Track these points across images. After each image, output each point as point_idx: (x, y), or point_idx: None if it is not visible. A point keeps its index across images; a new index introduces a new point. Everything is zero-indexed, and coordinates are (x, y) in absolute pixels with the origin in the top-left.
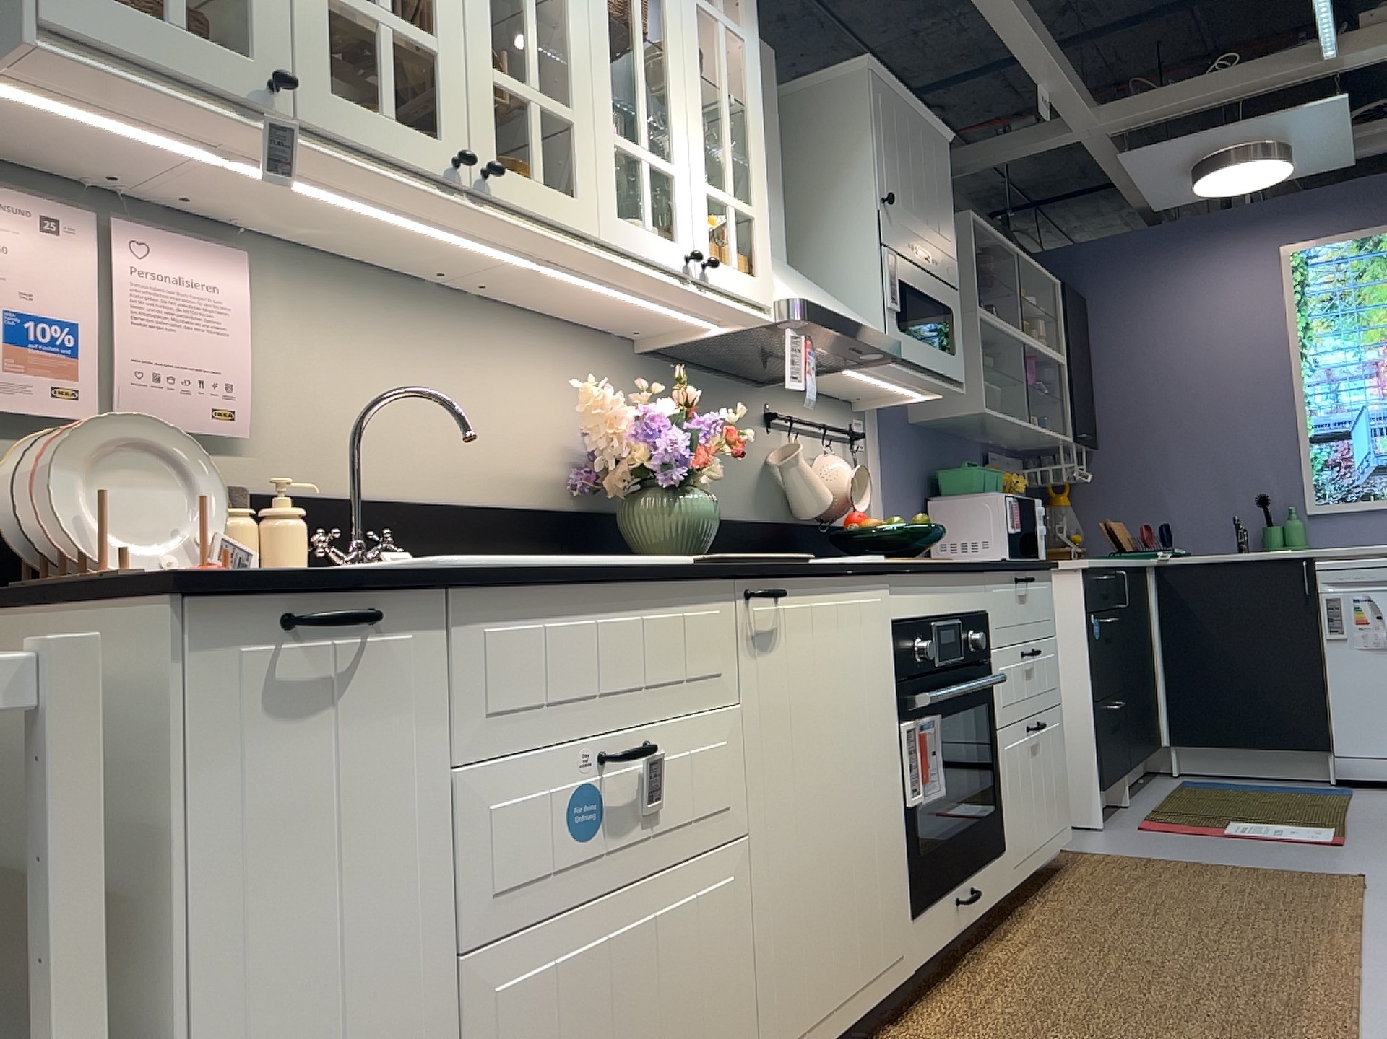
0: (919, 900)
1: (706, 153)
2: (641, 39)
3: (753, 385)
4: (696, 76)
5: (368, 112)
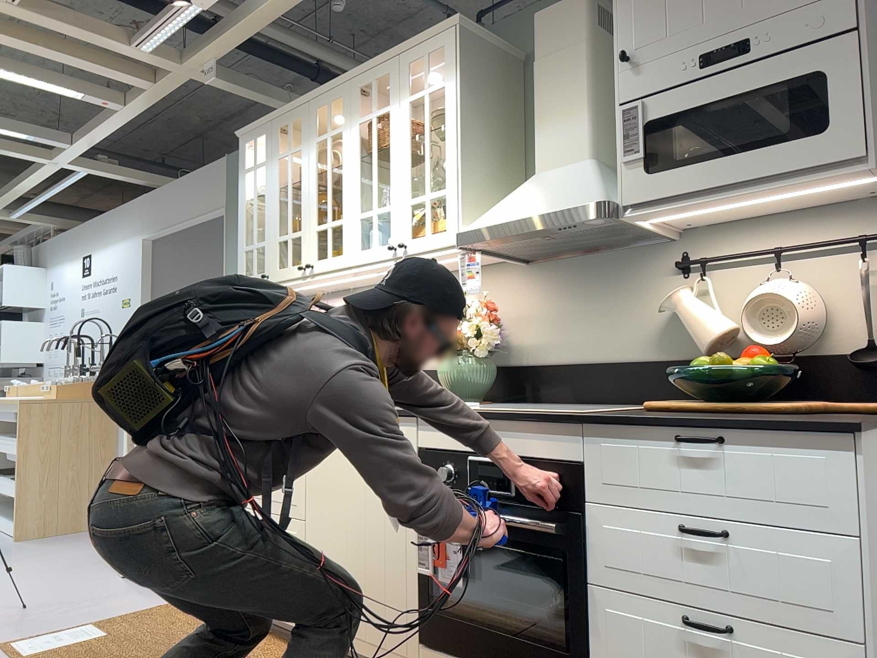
0: (427, 638)
1: (409, 182)
2: (374, 156)
3: (655, 244)
4: (404, 145)
5: (285, 268)
